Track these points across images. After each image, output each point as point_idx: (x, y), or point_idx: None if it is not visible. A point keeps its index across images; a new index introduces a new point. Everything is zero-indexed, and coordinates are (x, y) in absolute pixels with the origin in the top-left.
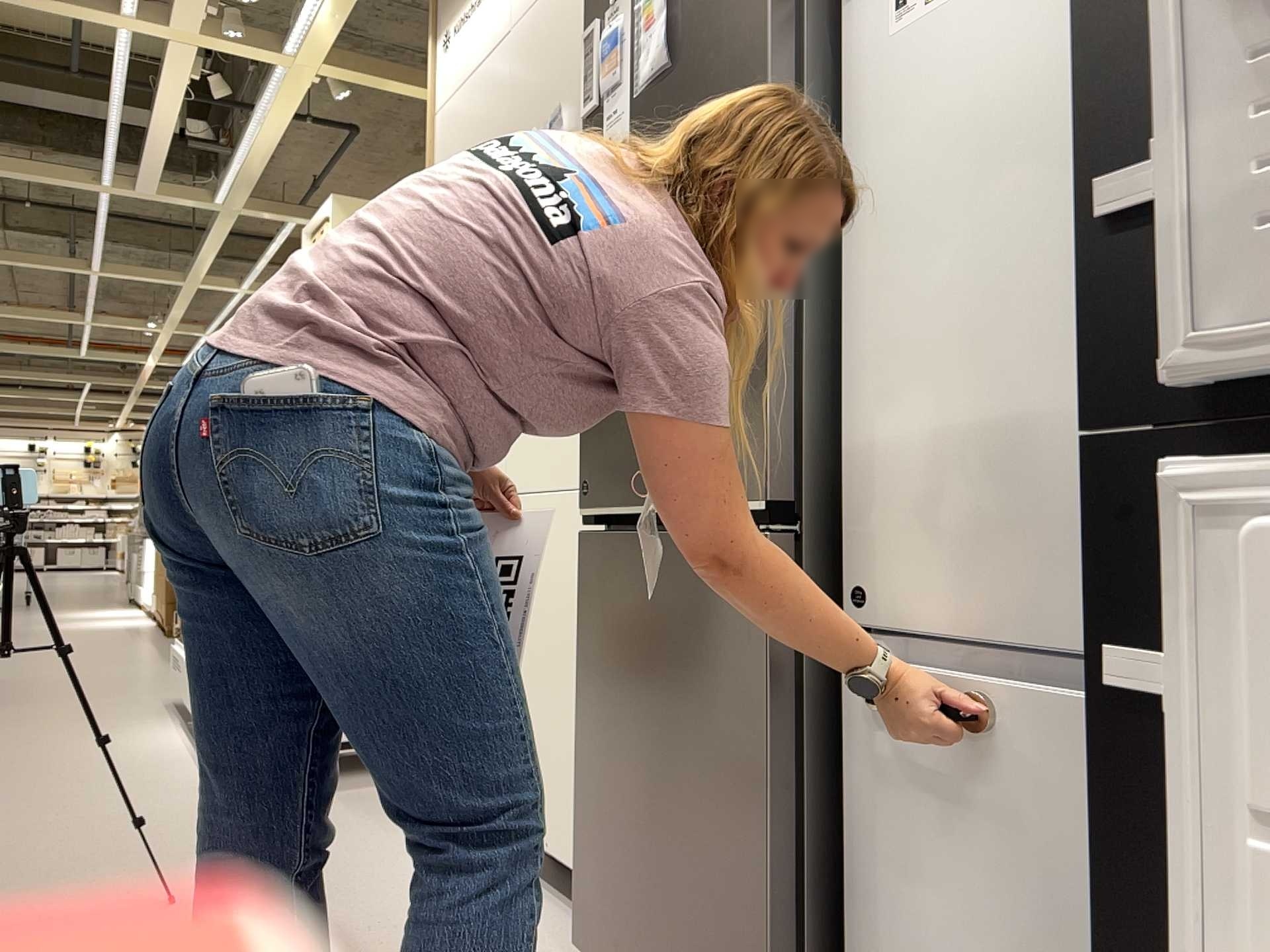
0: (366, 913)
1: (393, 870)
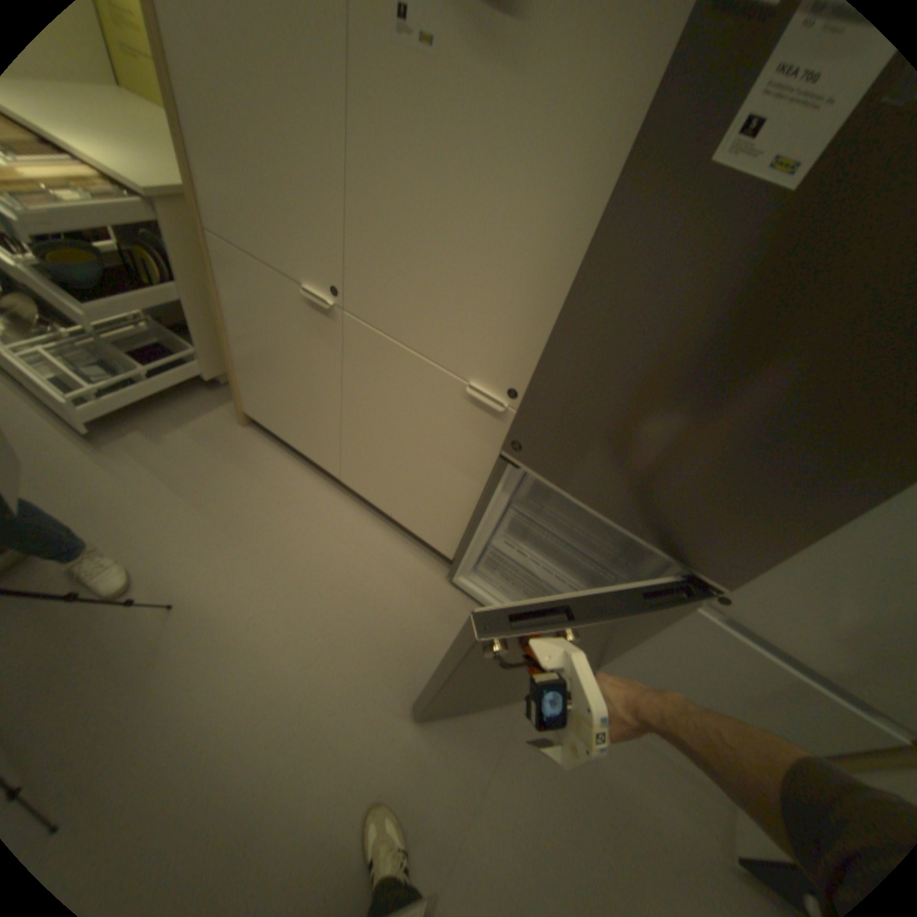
0: (304, 573)
1: (288, 520)
